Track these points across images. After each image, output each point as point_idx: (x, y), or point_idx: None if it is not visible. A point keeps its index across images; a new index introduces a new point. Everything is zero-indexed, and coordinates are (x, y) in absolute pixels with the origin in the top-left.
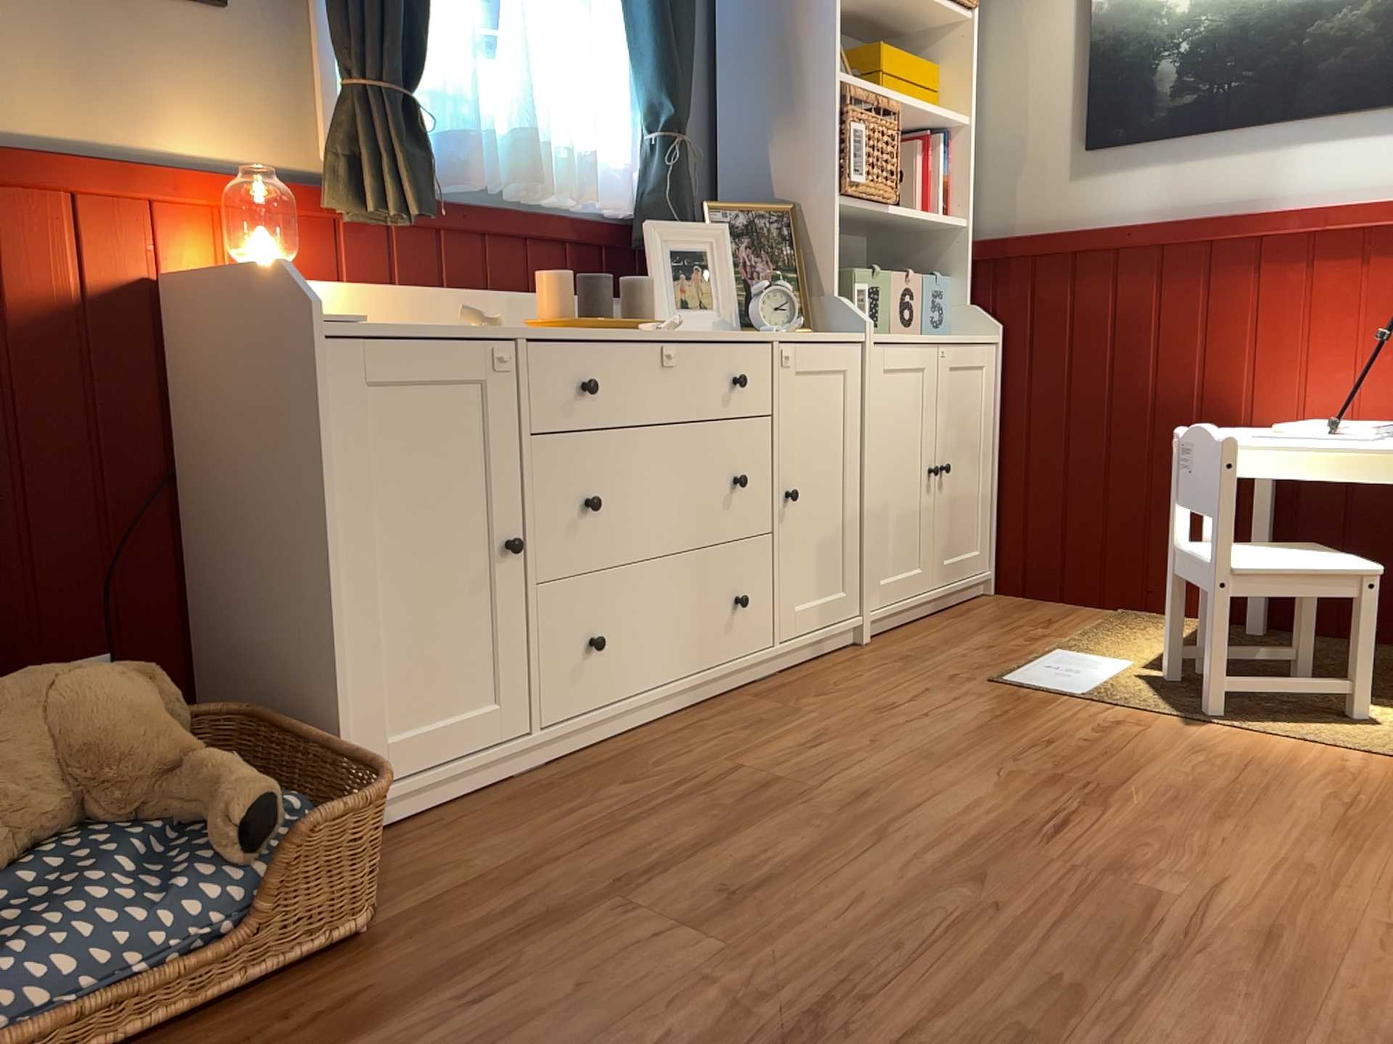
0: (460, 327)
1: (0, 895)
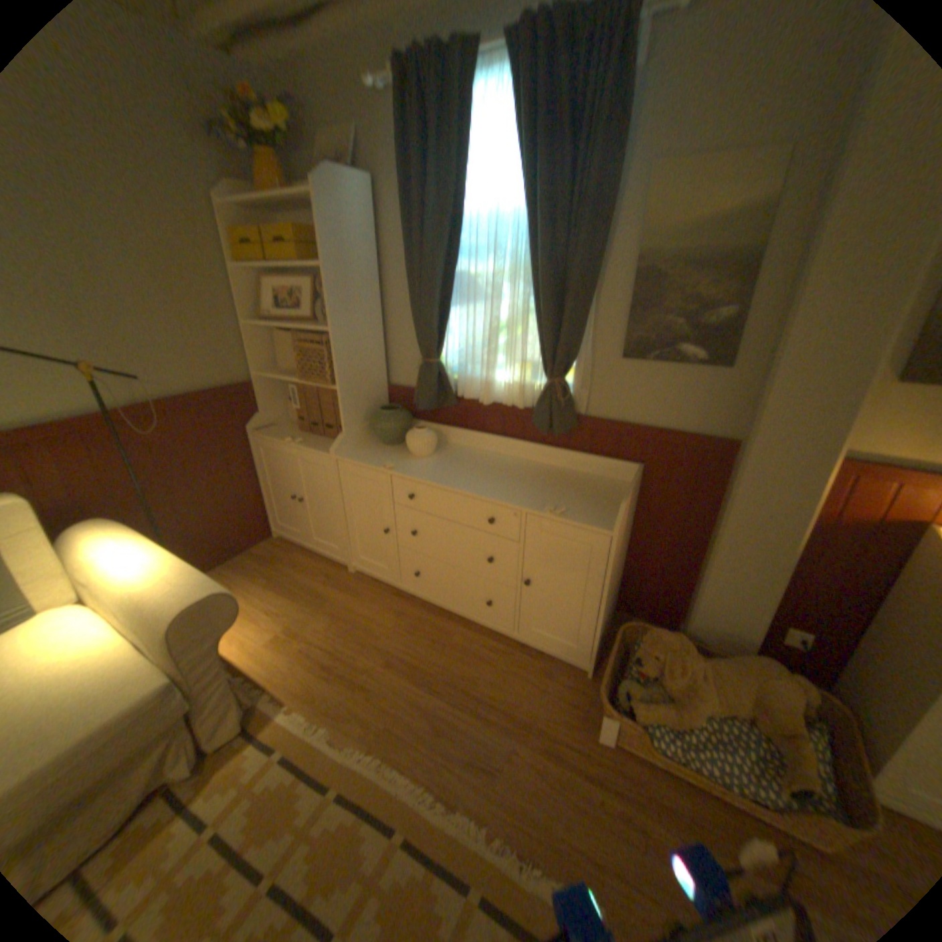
0: None
1: (717, 728)
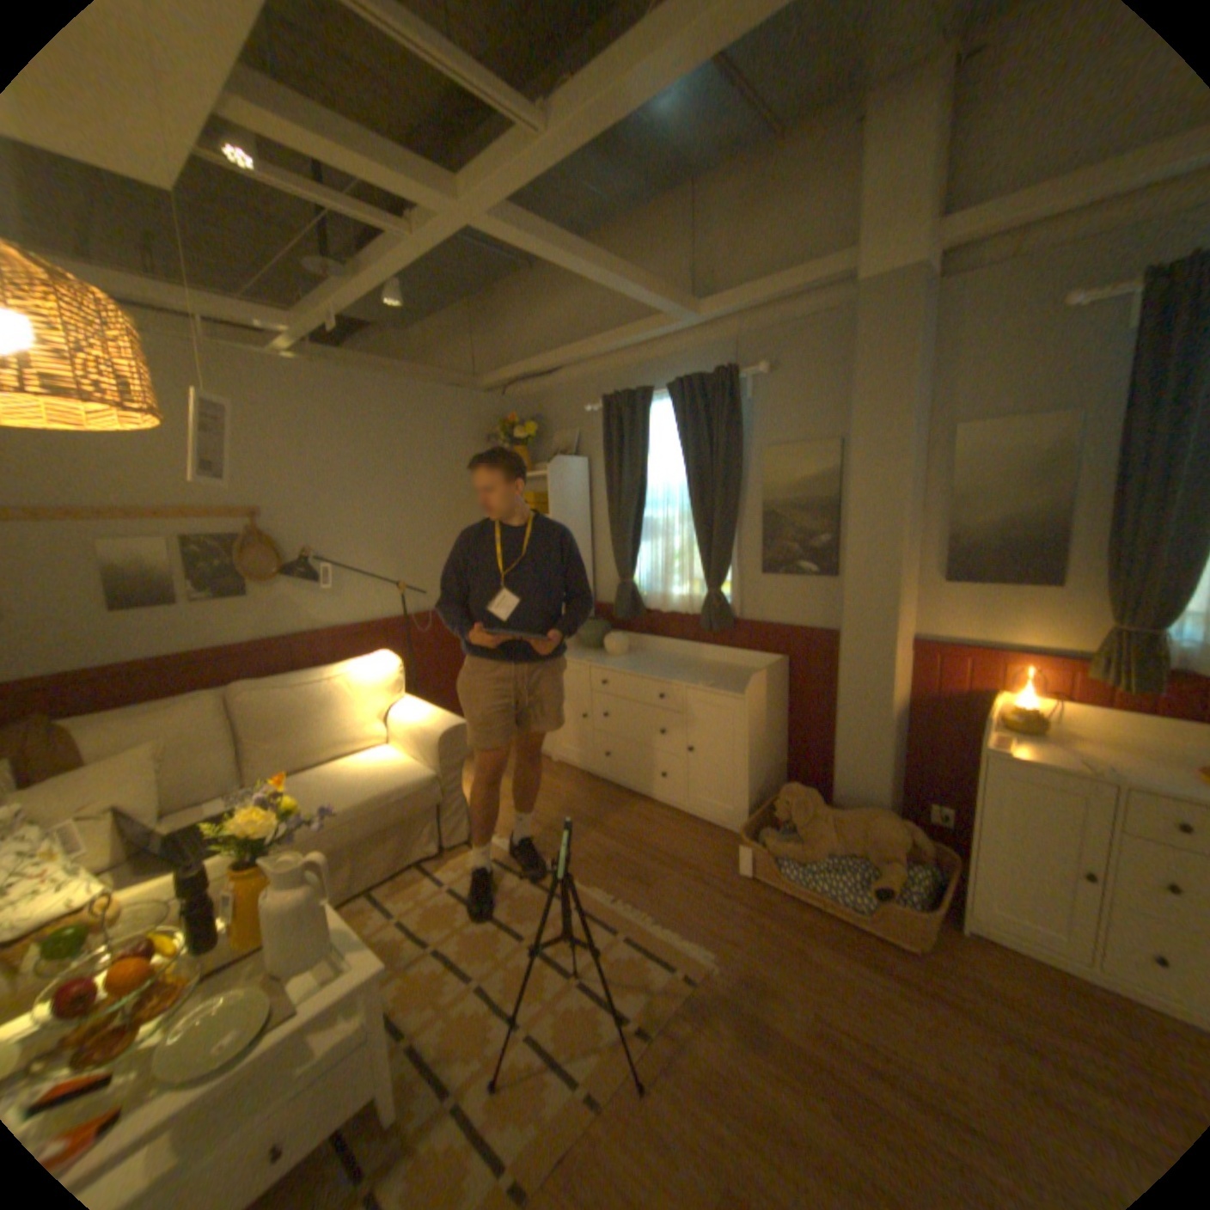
0: (1092, 767)
1: (837, 863)
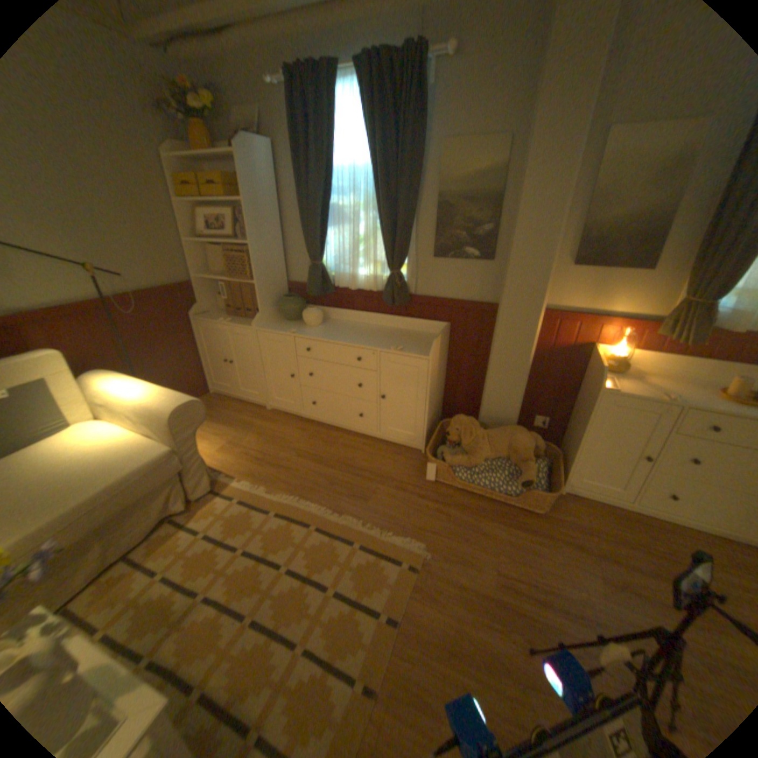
0: (665, 395)
1: (489, 464)
